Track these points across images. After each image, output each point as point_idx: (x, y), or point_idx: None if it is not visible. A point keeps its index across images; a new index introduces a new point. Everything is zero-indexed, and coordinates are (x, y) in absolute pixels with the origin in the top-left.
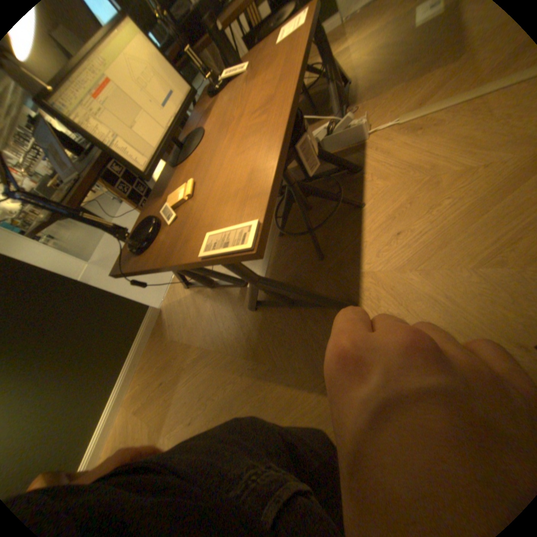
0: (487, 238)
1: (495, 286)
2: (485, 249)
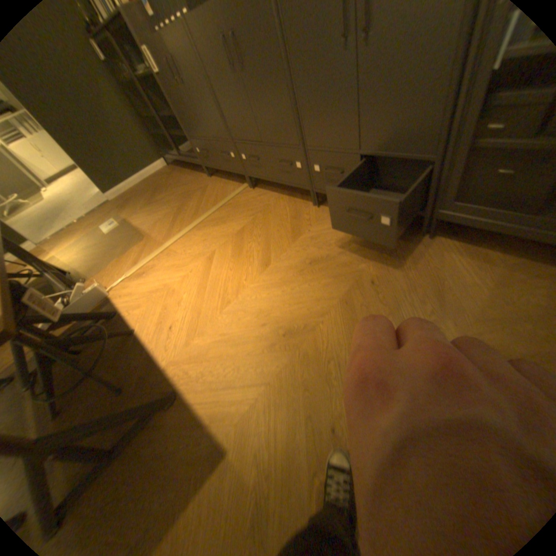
0: (215, 297)
1: (234, 312)
2: (218, 302)
